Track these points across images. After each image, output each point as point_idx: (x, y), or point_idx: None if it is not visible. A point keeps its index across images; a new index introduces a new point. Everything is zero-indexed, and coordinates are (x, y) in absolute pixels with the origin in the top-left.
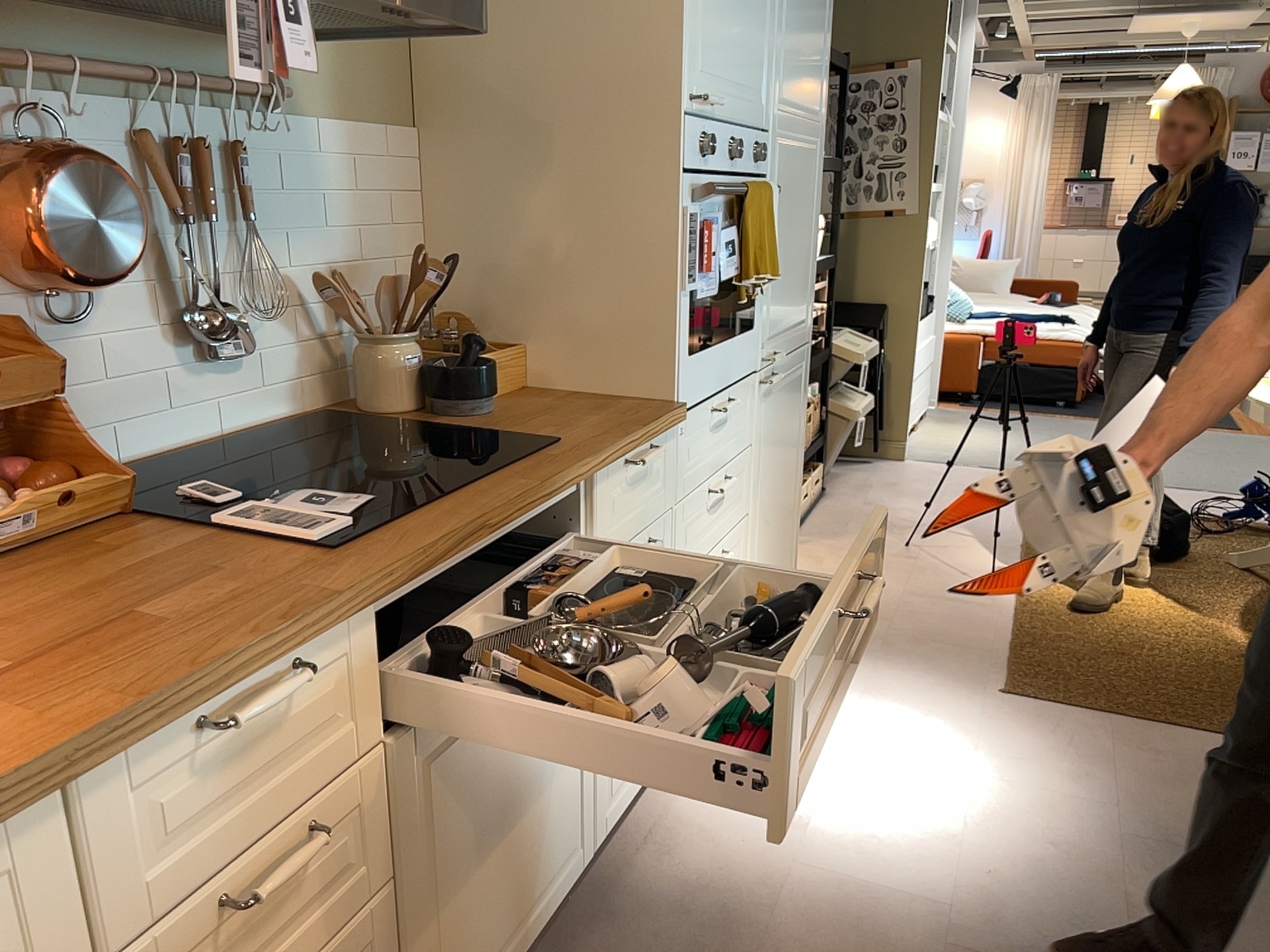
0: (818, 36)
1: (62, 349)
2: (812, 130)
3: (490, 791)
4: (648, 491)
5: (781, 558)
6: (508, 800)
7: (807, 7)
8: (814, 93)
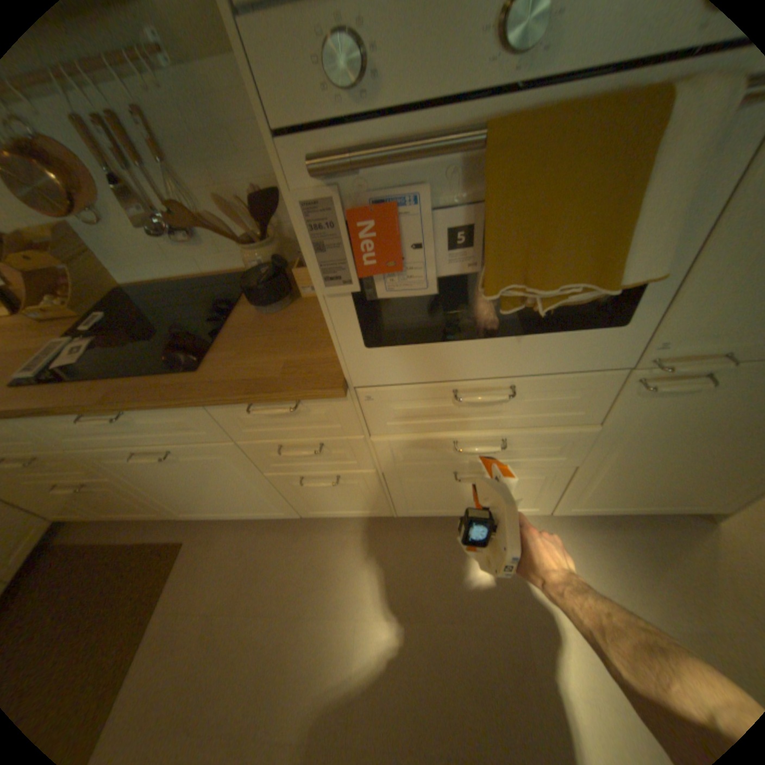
0: None
1: (103, 232)
2: None
3: (171, 480)
4: (308, 421)
5: (681, 500)
6: (192, 486)
7: None
8: None
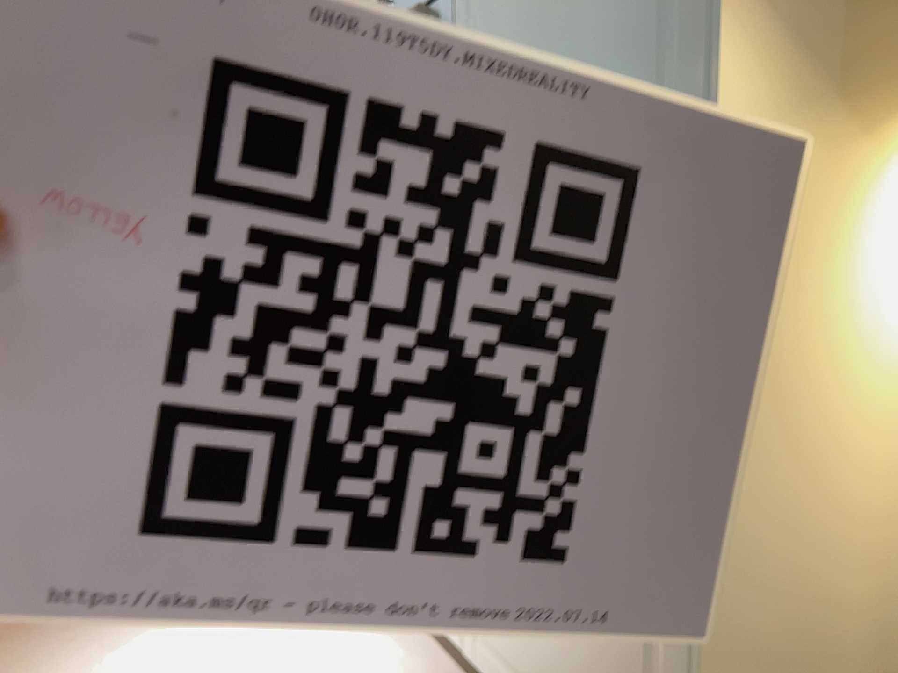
0: None
1: None
2: None
3: None
4: None
5: None
6: None
7: None
8: None
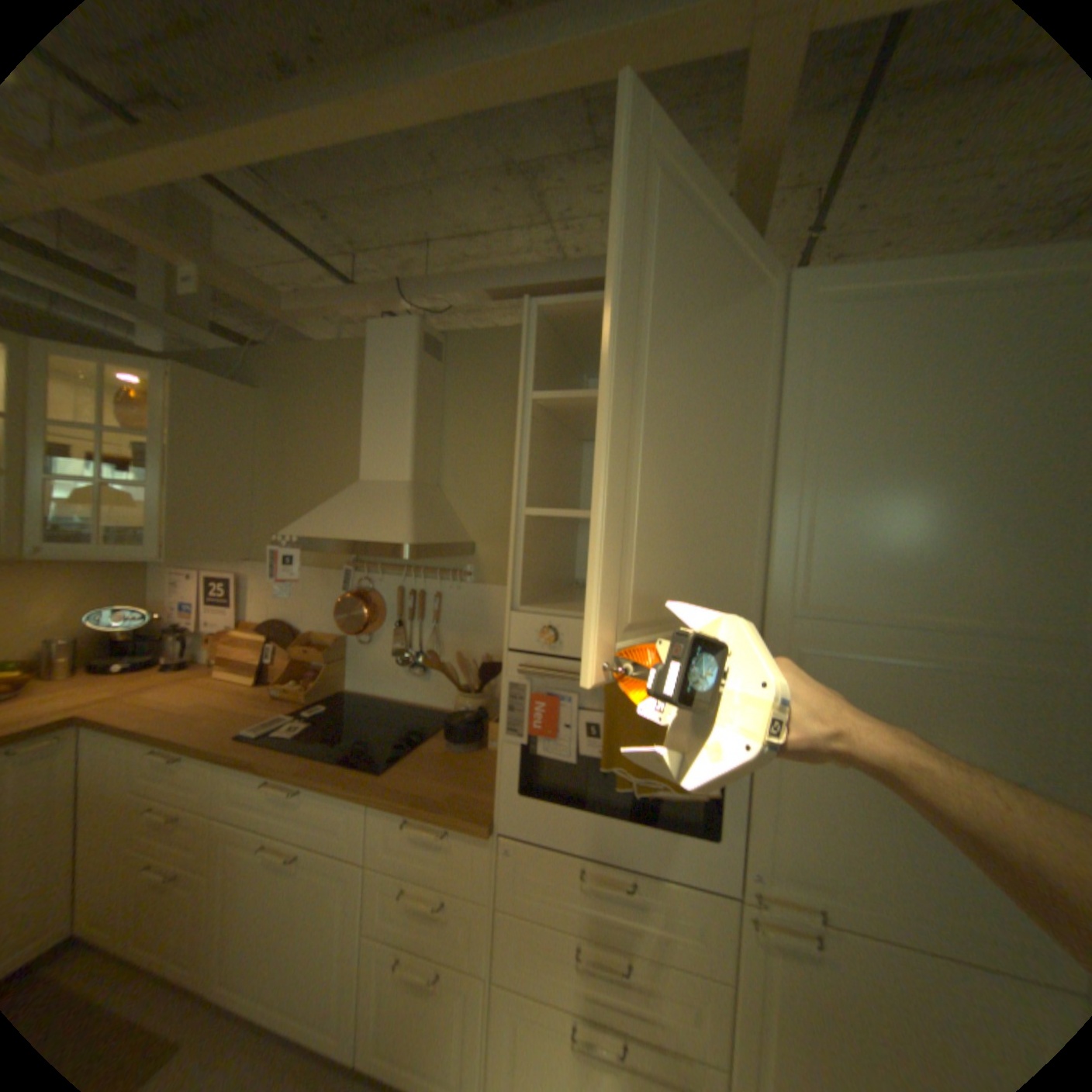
0: (1014, 517)
1: (364, 652)
2: (1005, 648)
3: (263, 908)
4: (442, 866)
5: None
6: (275, 928)
7: (925, 489)
8: (1008, 596)
